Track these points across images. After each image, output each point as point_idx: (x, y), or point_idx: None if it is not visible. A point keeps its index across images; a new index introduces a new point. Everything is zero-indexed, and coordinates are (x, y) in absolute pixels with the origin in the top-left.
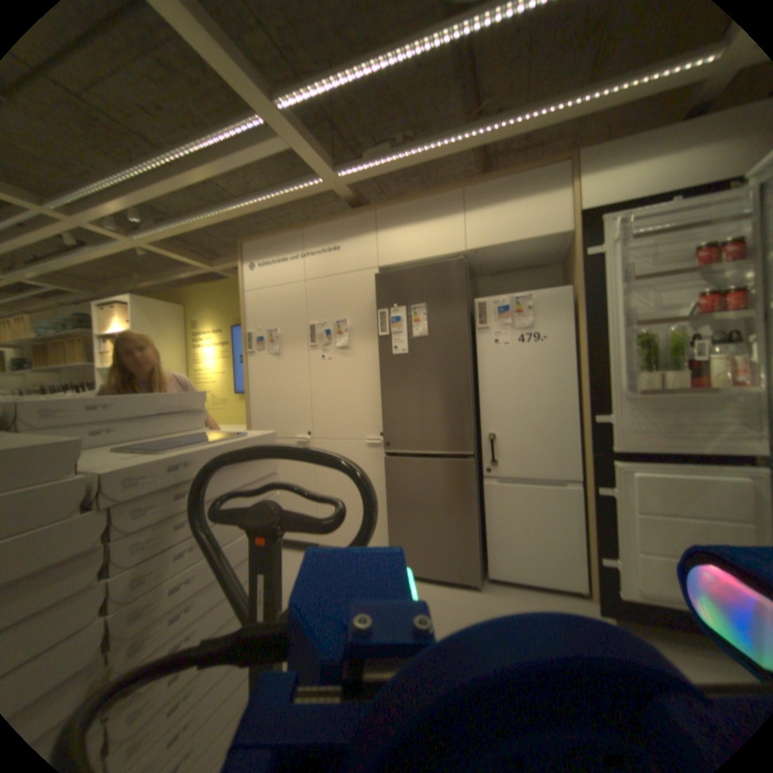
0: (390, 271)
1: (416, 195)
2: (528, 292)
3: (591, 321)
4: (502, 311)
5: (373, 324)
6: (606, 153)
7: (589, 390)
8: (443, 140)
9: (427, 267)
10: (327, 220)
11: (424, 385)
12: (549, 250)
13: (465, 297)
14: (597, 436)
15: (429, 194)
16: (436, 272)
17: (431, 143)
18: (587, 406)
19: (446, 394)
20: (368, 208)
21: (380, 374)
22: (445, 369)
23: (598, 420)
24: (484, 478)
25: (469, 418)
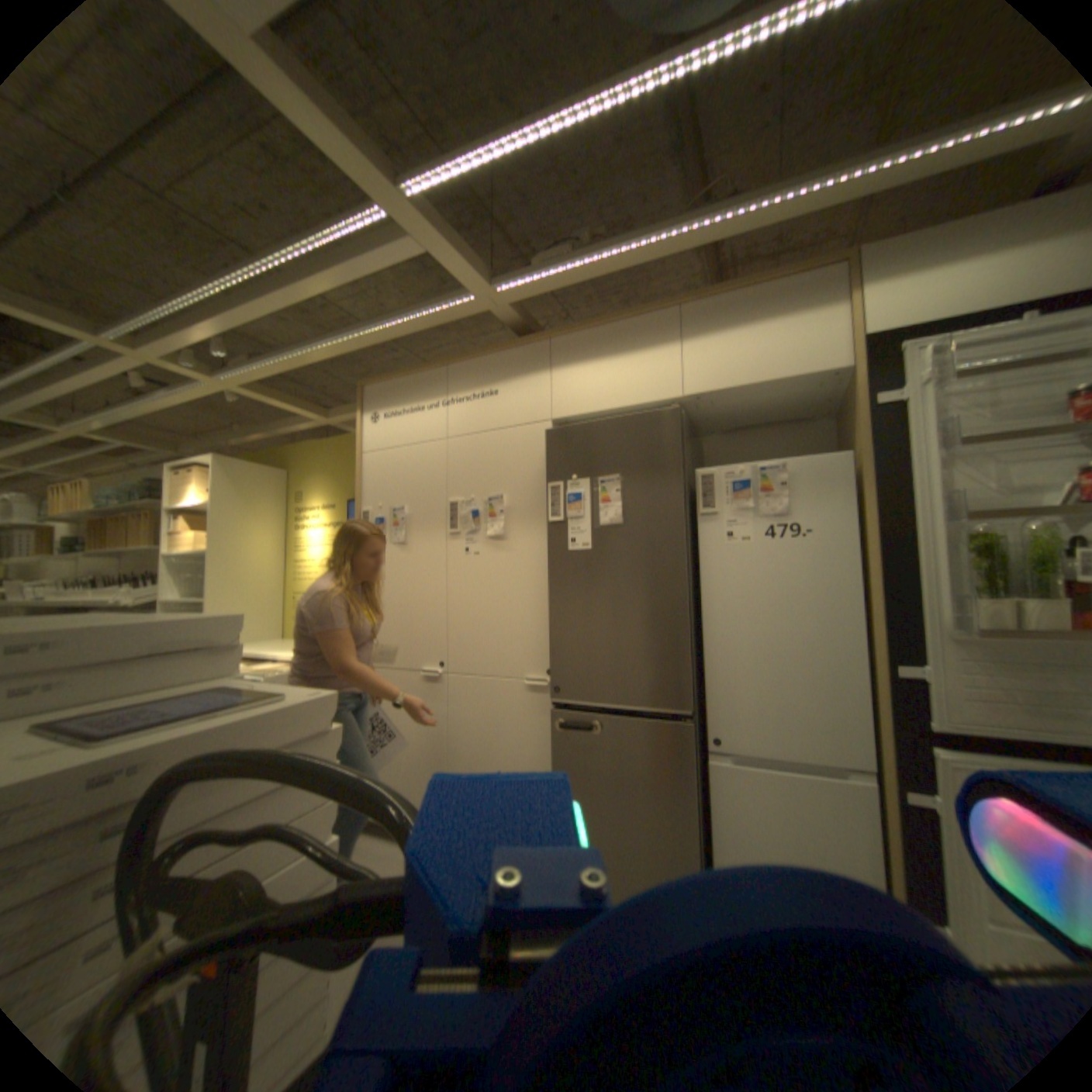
0: (568, 425)
1: (609, 316)
2: (781, 459)
3: (886, 508)
4: (739, 487)
5: (541, 503)
6: (904, 250)
7: (885, 622)
8: (649, 237)
9: (623, 420)
10: (480, 352)
11: (615, 598)
12: (813, 395)
13: (680, 465)
14: (900, 699)
15: (628, 314)
16: (636, 428)
17: (631, 241)
18: (881, 645)
19: (648, 615)
20: (540, 335)
21: (549, 578)
22: (647, 576)
23: (903, 674)
24: (709, 753)
25: (686, 655)
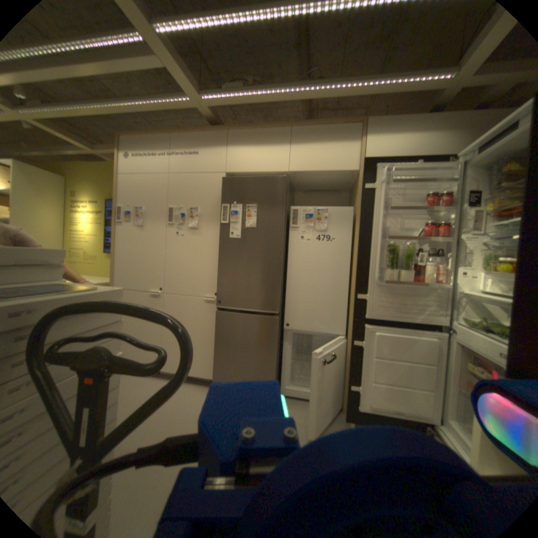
0: (233, 177)
1: (258, 125)
2: (326, 207)
3: (362, 232)
4: (308, 217)
5: (217, 214)
6: (384, 123)
7: (355, 277)
8: (280, 89)
9: (260, 178)
10: (190, 130)
11: (250, 262)
12: (342, 181)
13: (284, 204)
14: (357, 307)
15: (267, 126)
16: (266, 183)
17: (272, 89)
18: (353, 287)
19: (264, 270)
20: (222, 128)
21: (219, 251)
22: (265, 253)
23: (359, 297)
24: (284, 330)
25: (278, 288)
